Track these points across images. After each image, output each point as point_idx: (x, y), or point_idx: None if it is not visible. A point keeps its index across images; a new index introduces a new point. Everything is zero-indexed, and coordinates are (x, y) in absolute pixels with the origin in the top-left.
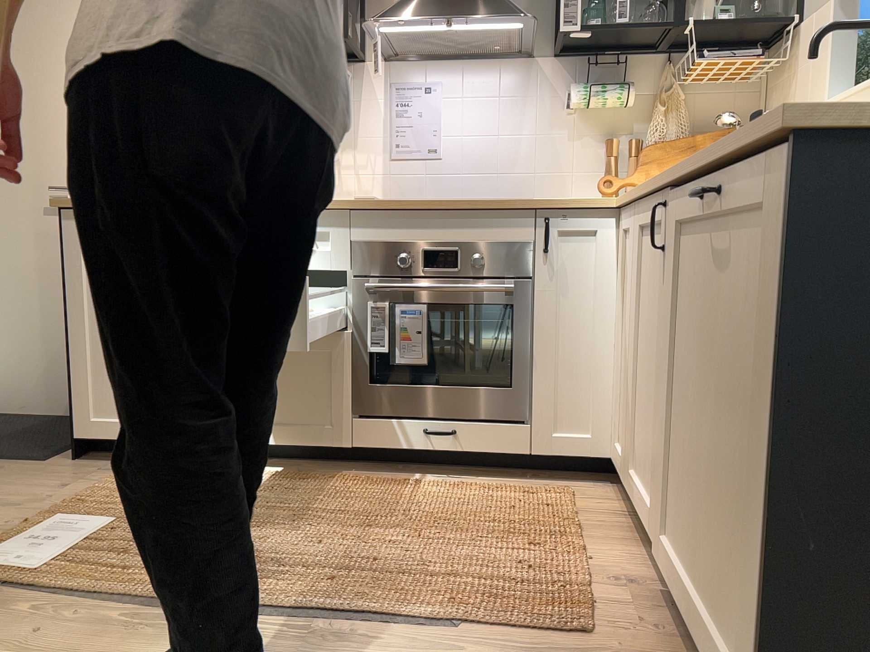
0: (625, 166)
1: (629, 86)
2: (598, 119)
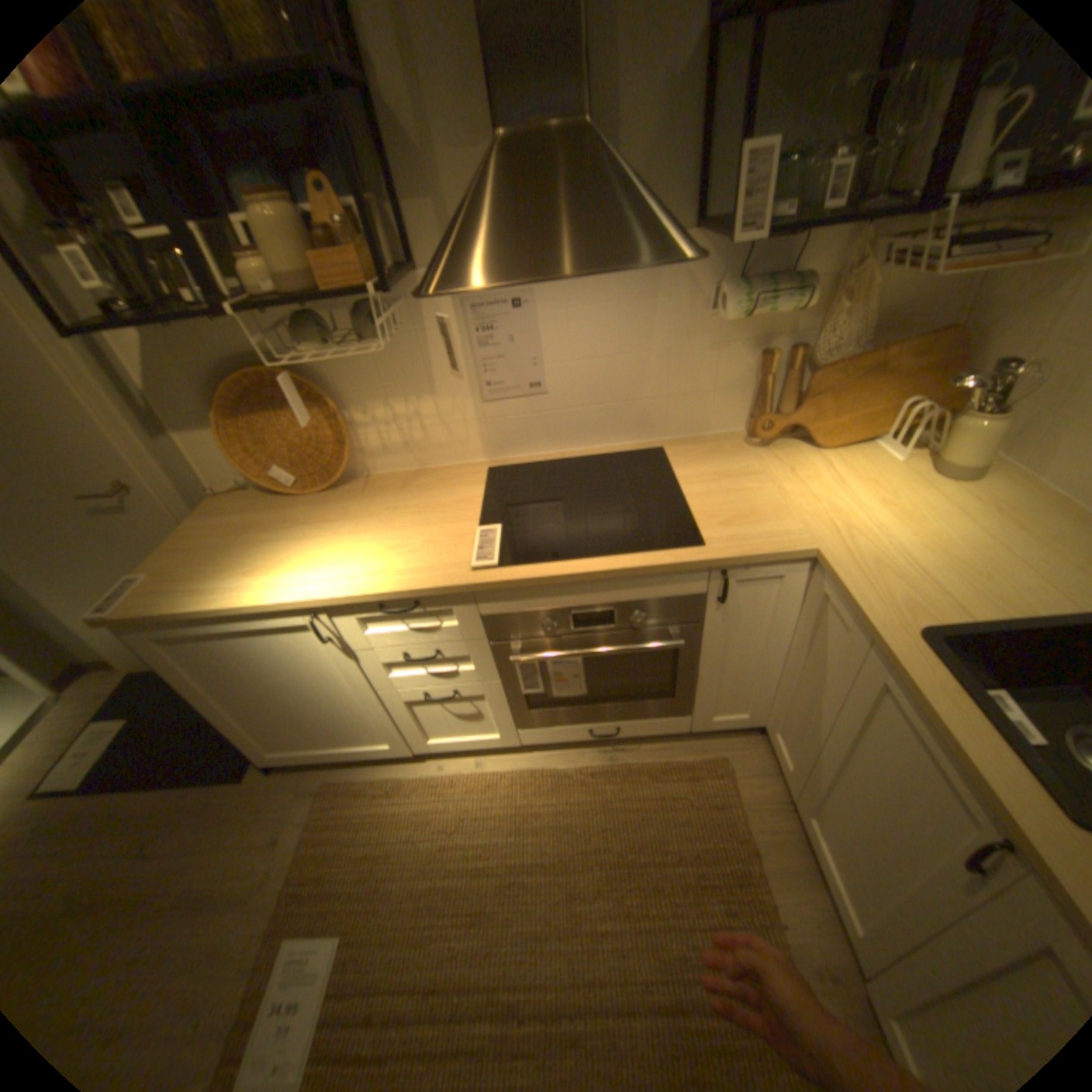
0: (782, 374)
1: (814, 284)
2: (755, 316)
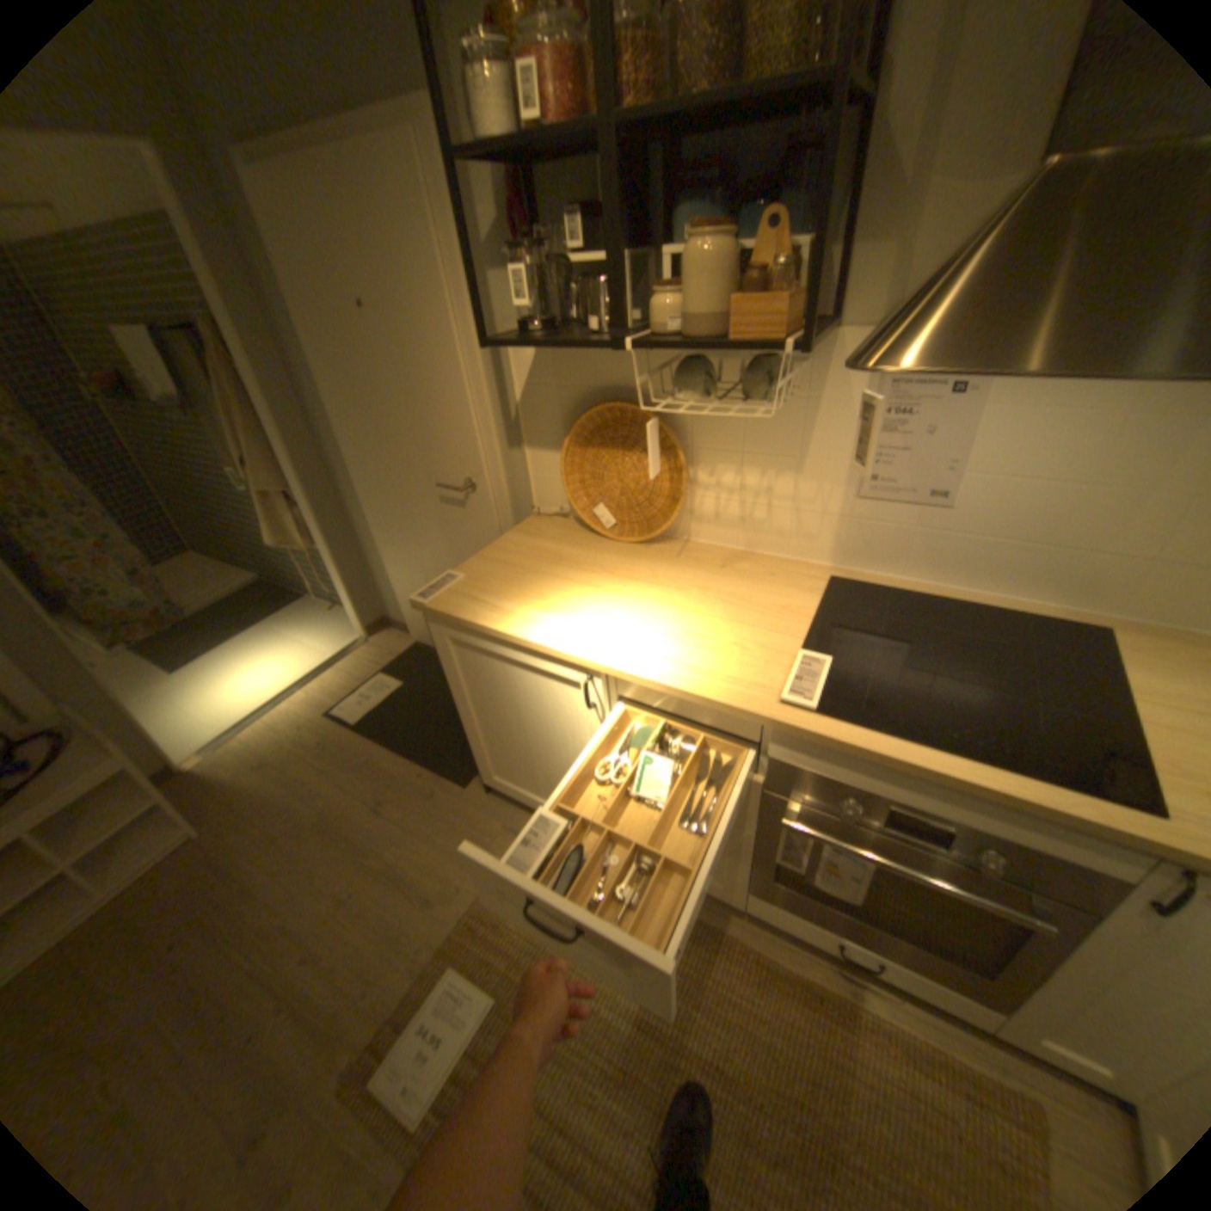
0: None
1: None
2: None
